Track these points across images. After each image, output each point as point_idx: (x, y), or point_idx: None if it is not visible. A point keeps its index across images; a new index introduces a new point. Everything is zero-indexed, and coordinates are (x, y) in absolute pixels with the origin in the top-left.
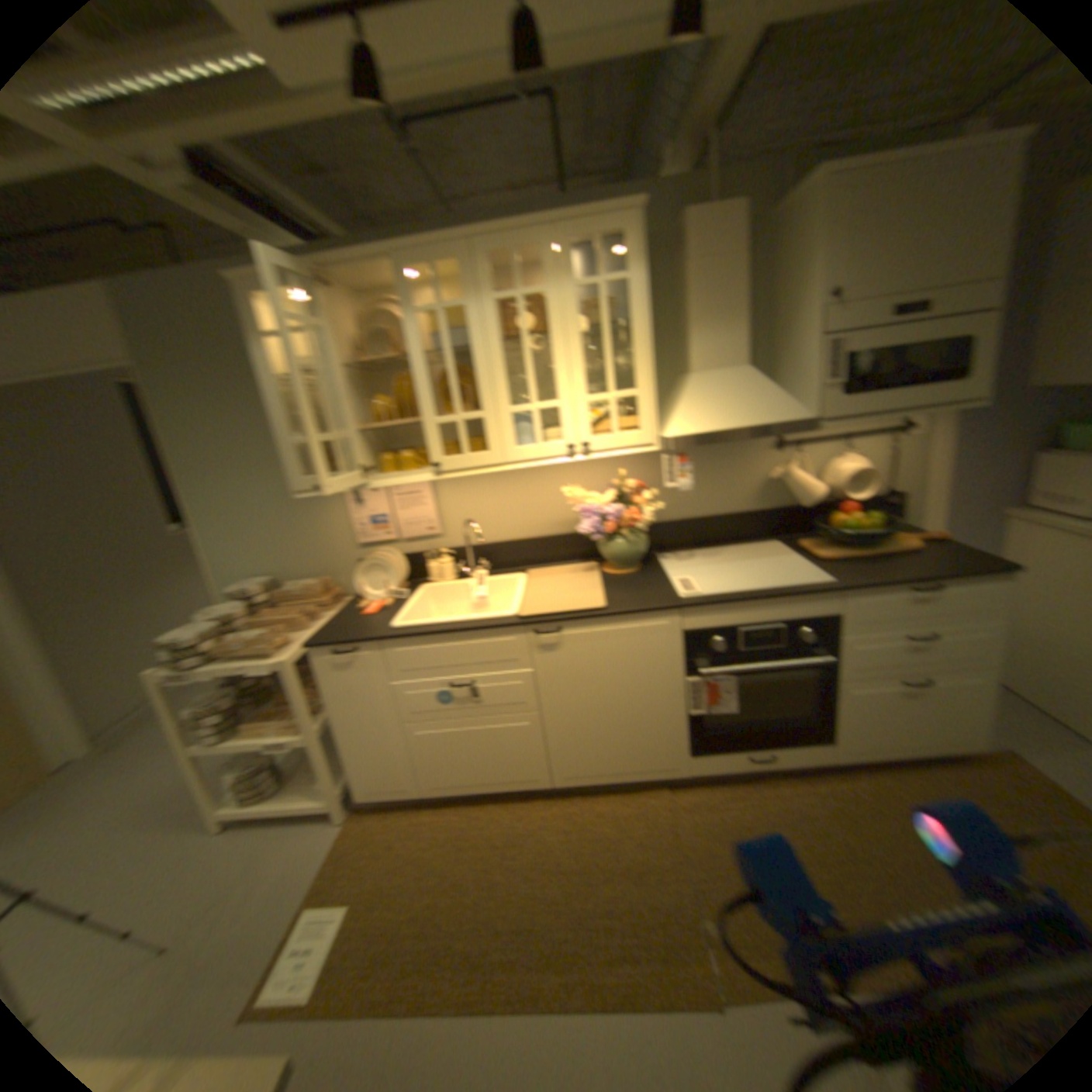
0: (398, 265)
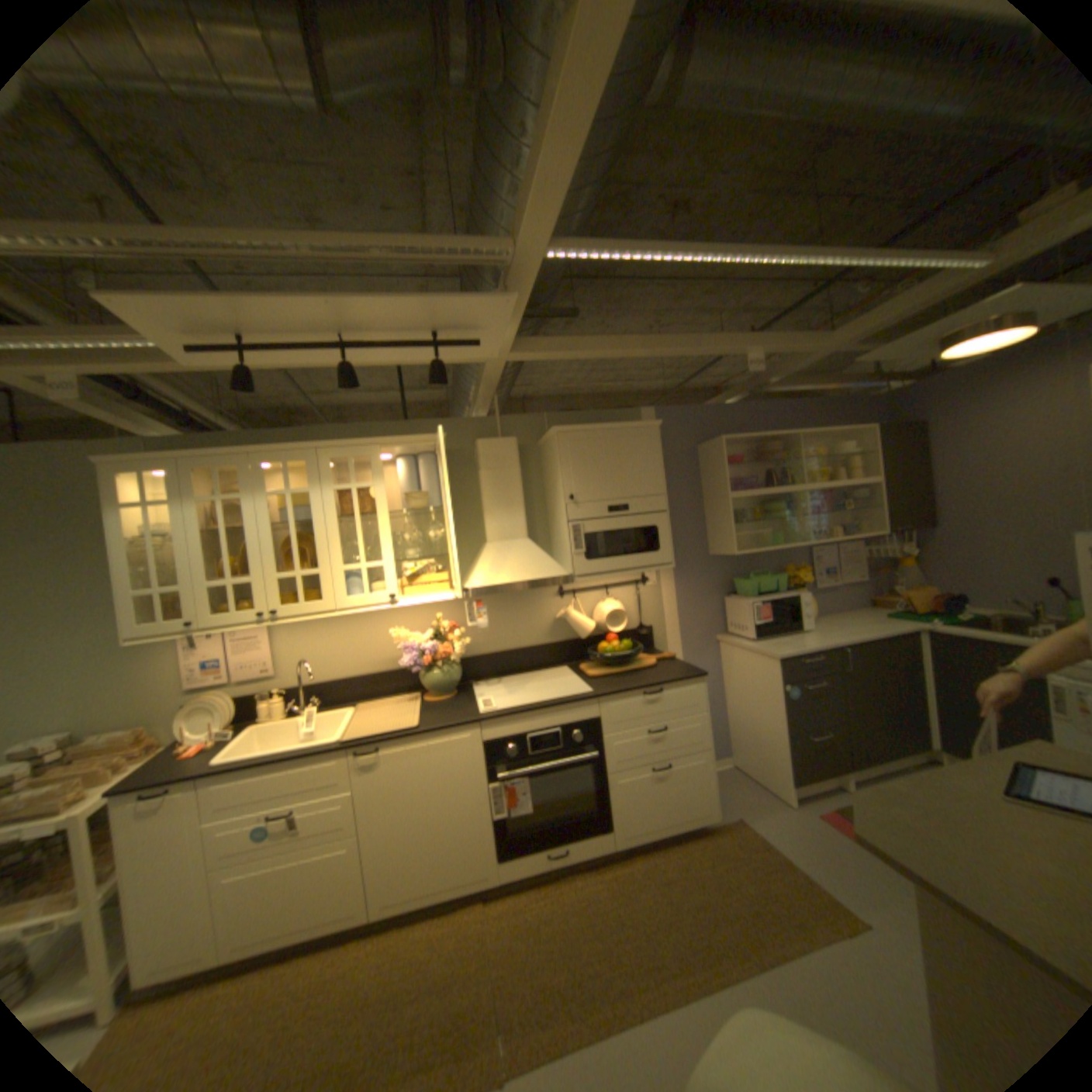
0: (261, 462)
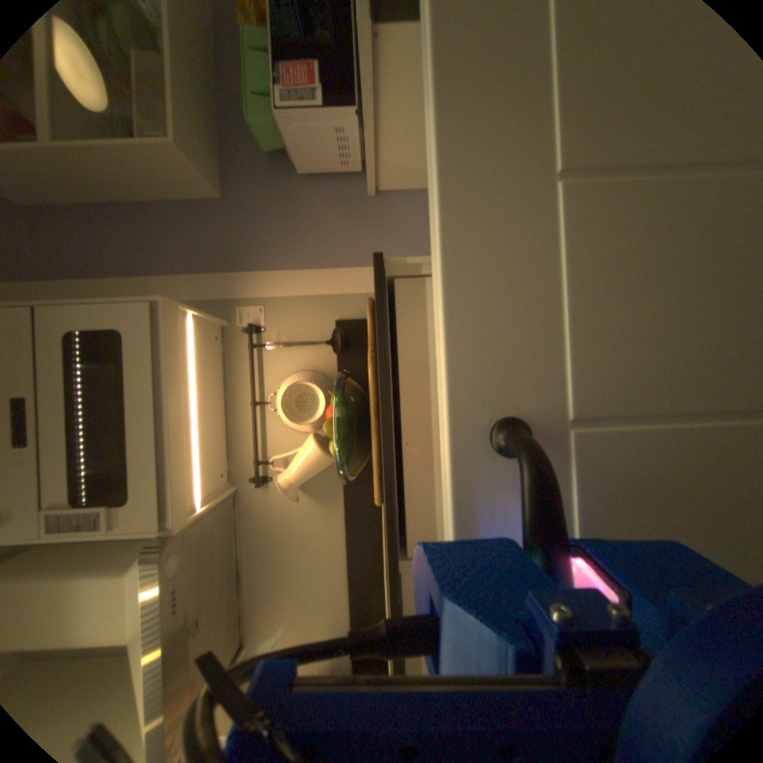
0: None
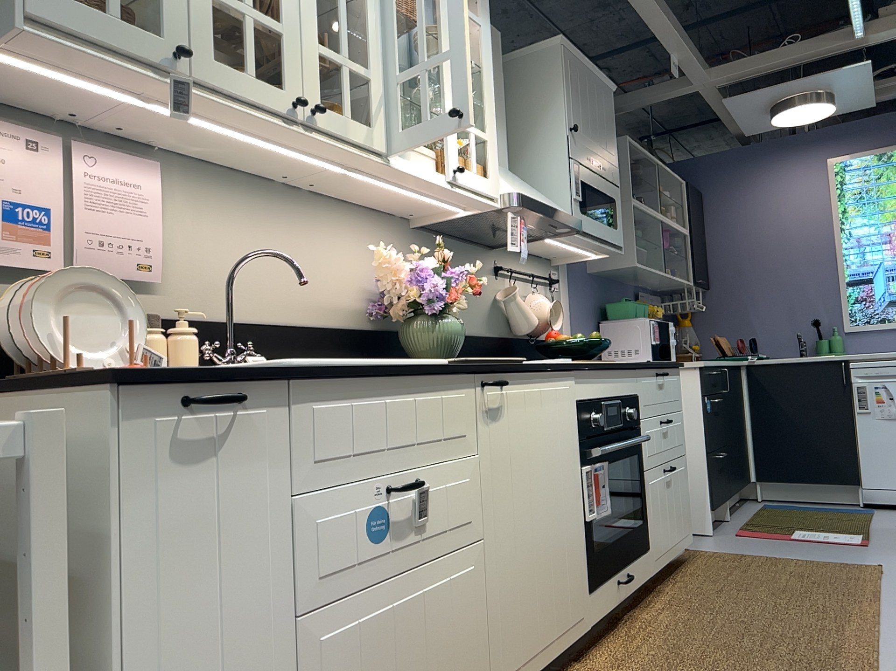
0: None
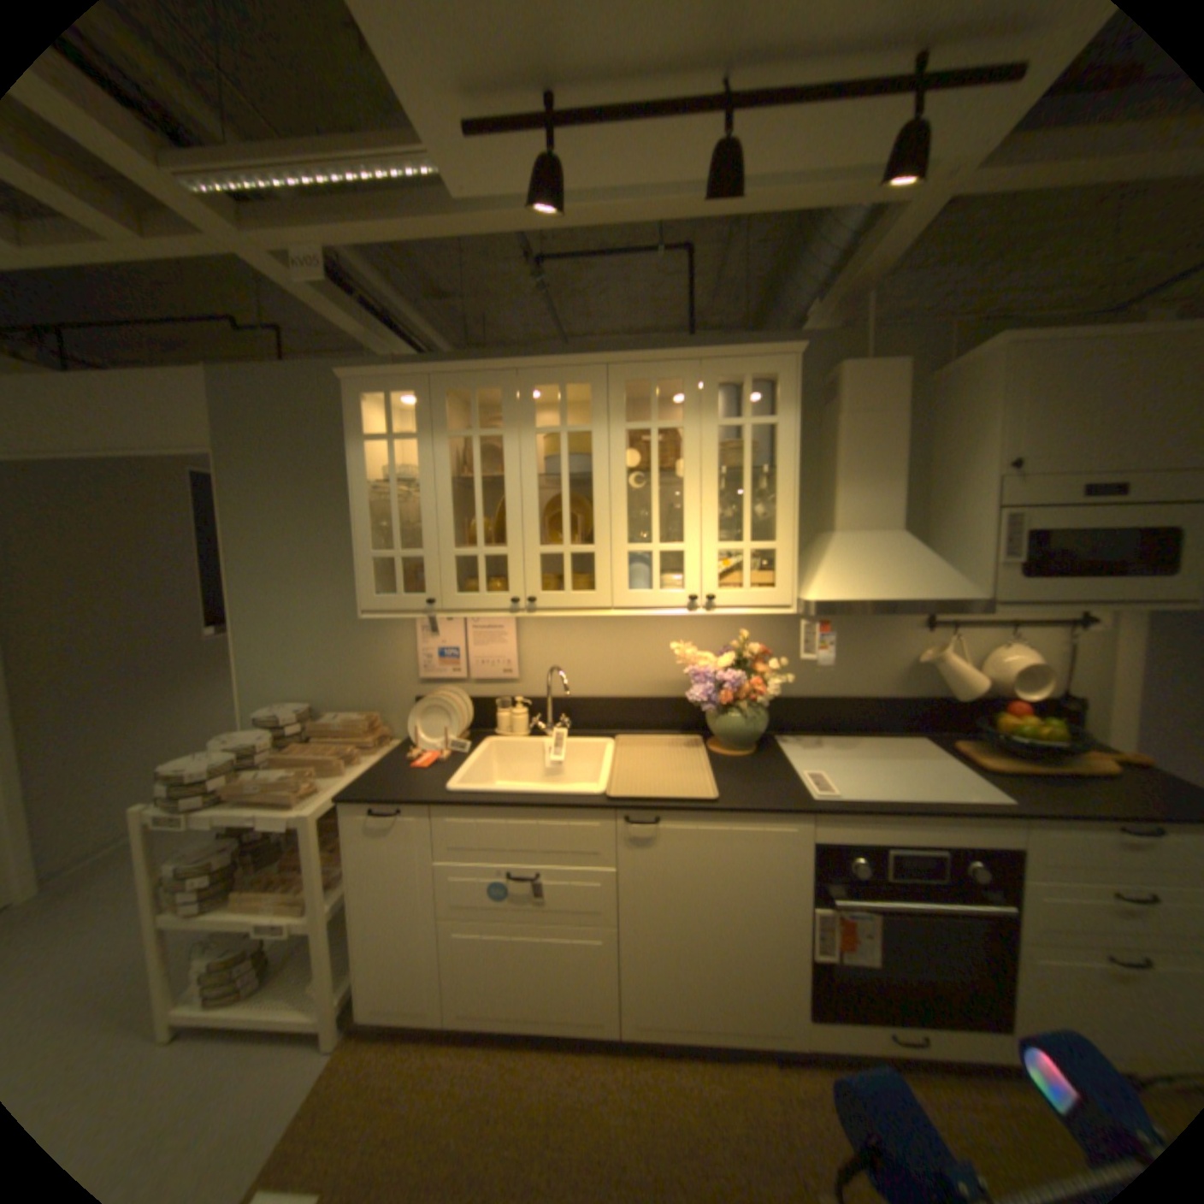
0: (529, 385)
